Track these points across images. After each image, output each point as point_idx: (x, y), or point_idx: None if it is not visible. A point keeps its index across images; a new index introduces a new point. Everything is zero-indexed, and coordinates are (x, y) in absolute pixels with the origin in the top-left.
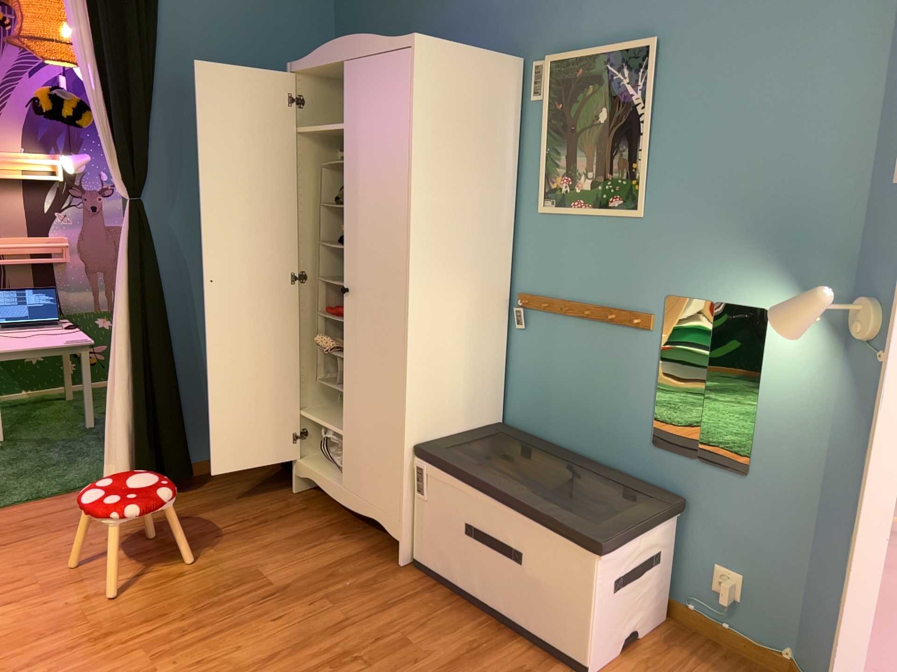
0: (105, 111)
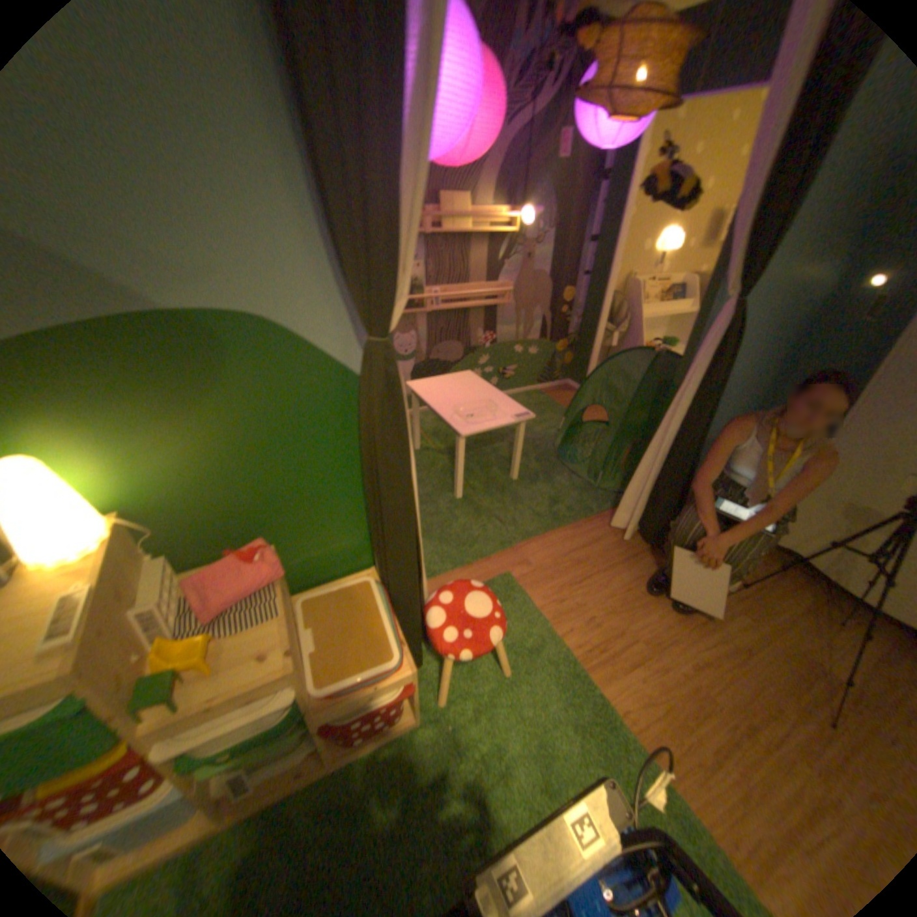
0: (757, 199)
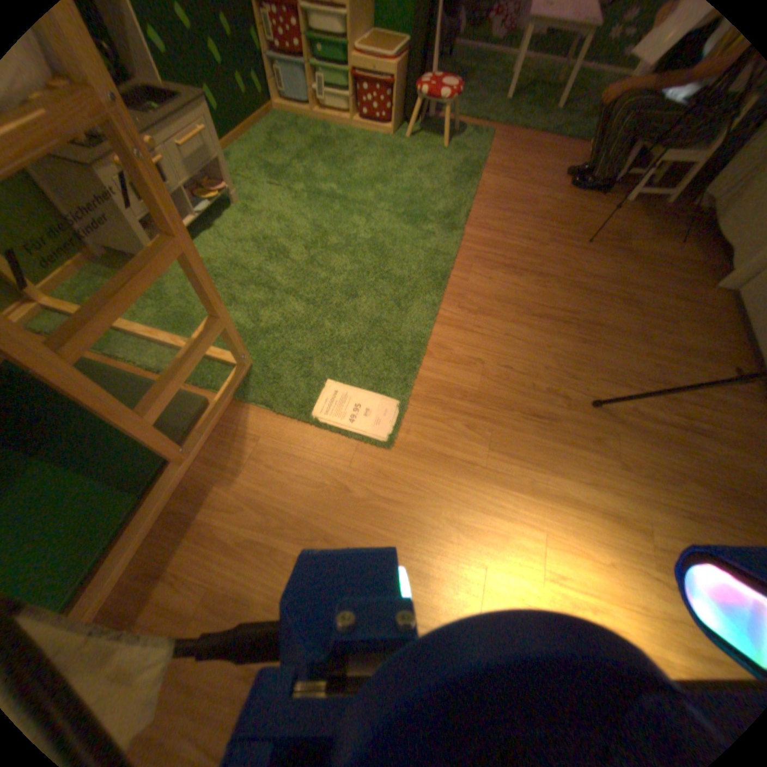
0: None
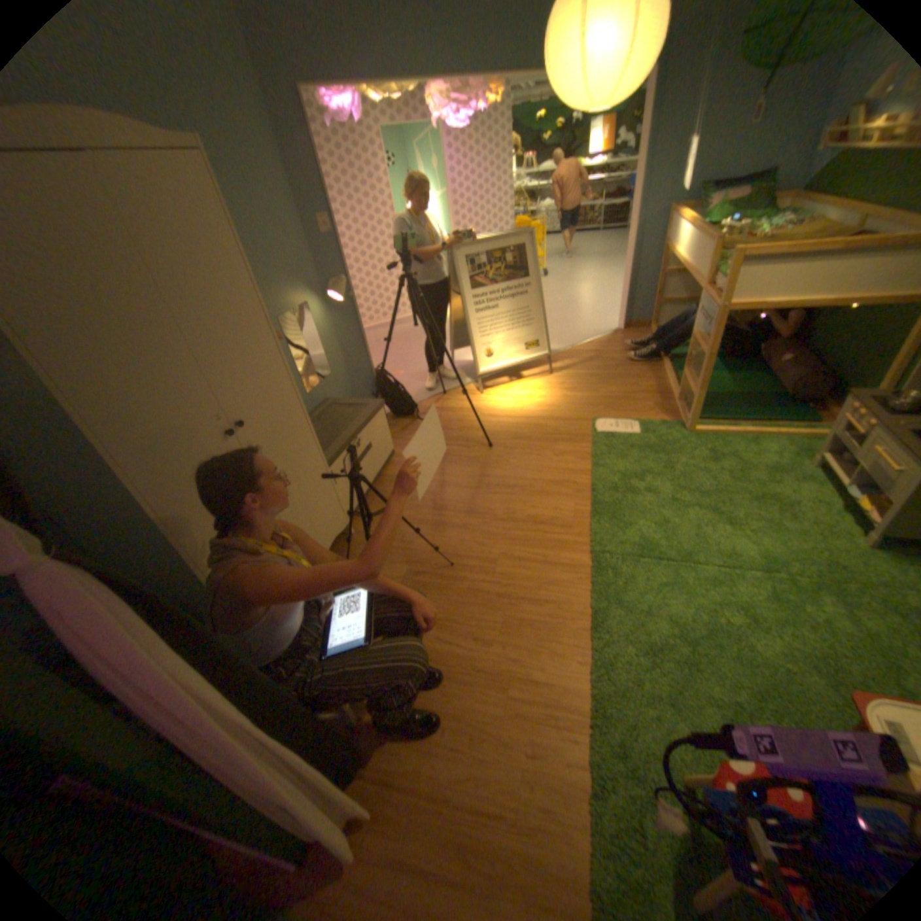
0: None
